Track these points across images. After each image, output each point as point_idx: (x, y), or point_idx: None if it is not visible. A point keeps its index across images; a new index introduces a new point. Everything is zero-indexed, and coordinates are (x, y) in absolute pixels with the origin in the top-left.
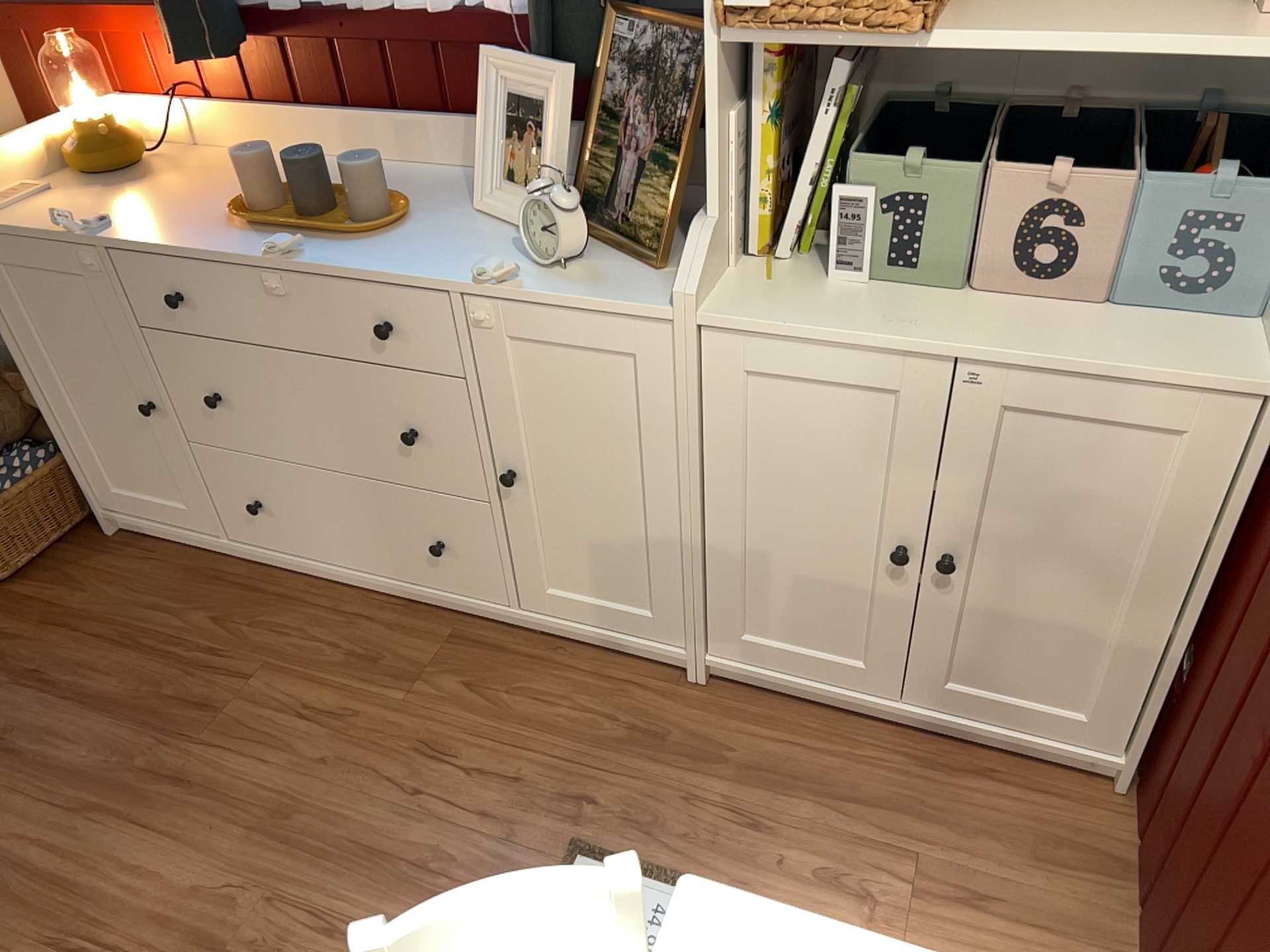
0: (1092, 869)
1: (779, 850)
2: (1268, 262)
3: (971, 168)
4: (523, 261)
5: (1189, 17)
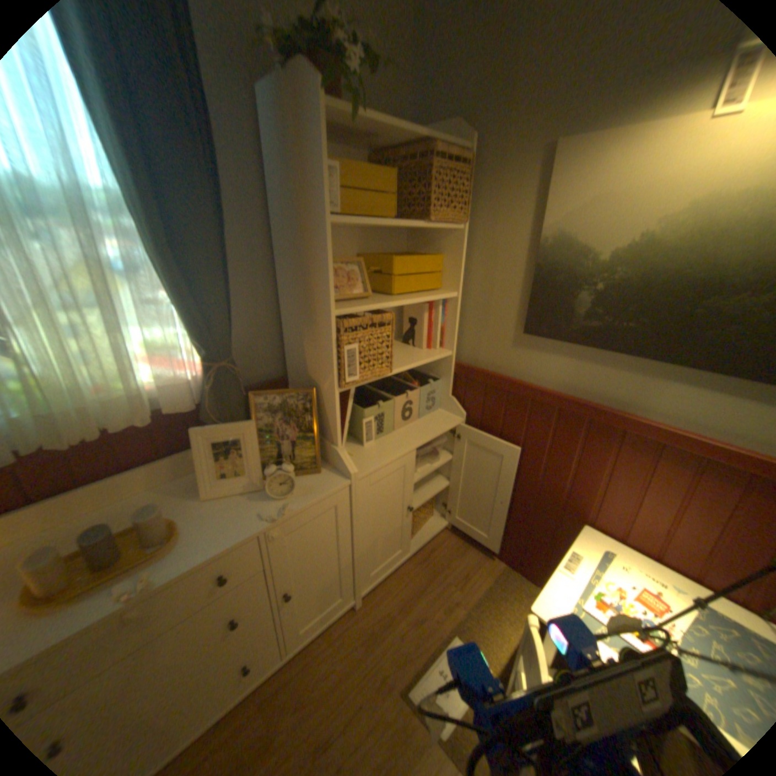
0: (470, 548)
1: (437, 622)
2: (443, 394)
3: (387, 398)
4: (263, 503)
5: (405, 349)
